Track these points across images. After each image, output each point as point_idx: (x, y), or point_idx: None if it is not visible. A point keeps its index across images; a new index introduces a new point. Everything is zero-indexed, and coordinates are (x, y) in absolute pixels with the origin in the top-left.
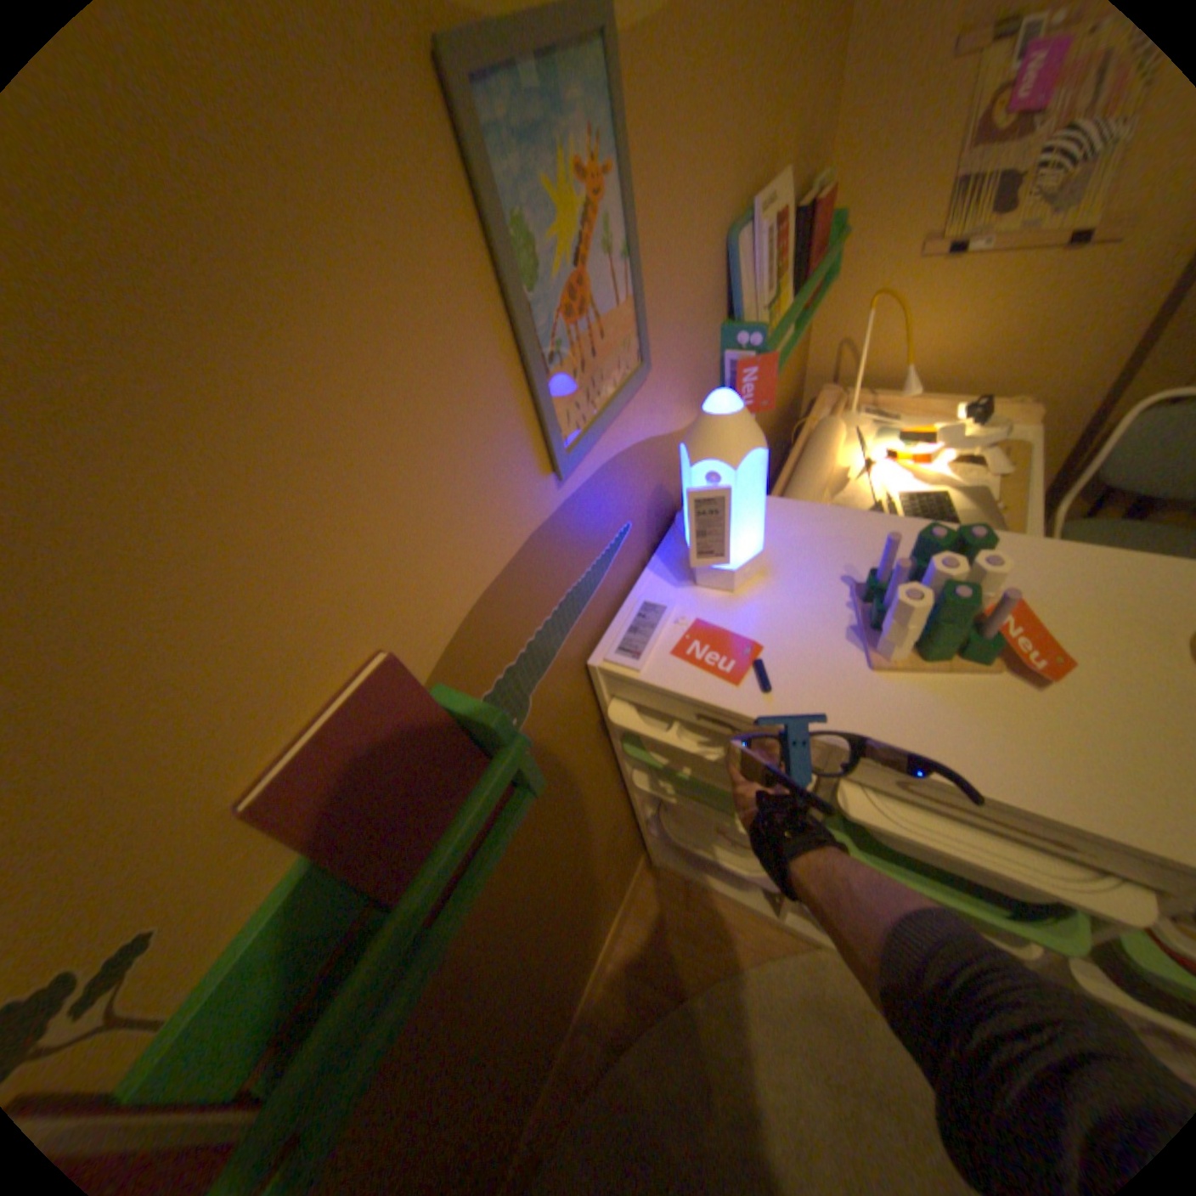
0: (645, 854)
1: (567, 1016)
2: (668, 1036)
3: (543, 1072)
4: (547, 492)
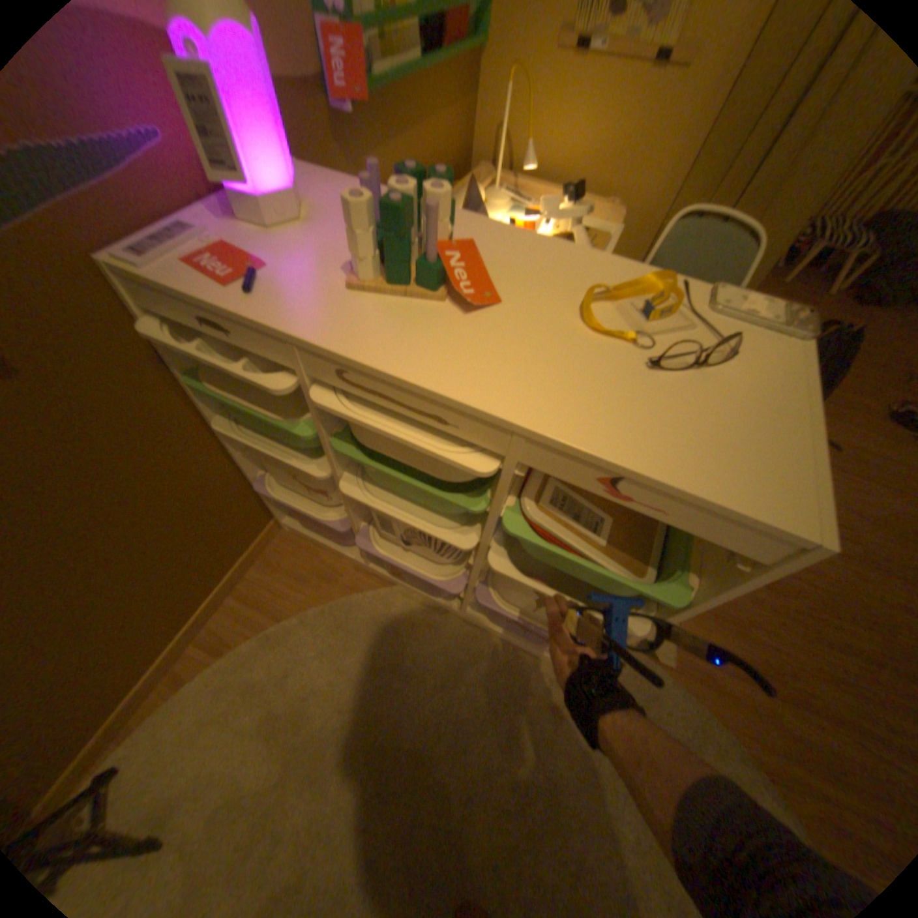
0: (275, 518)
1: (170, 627)
2: (262, 642)
3: (137, 666)
4: None
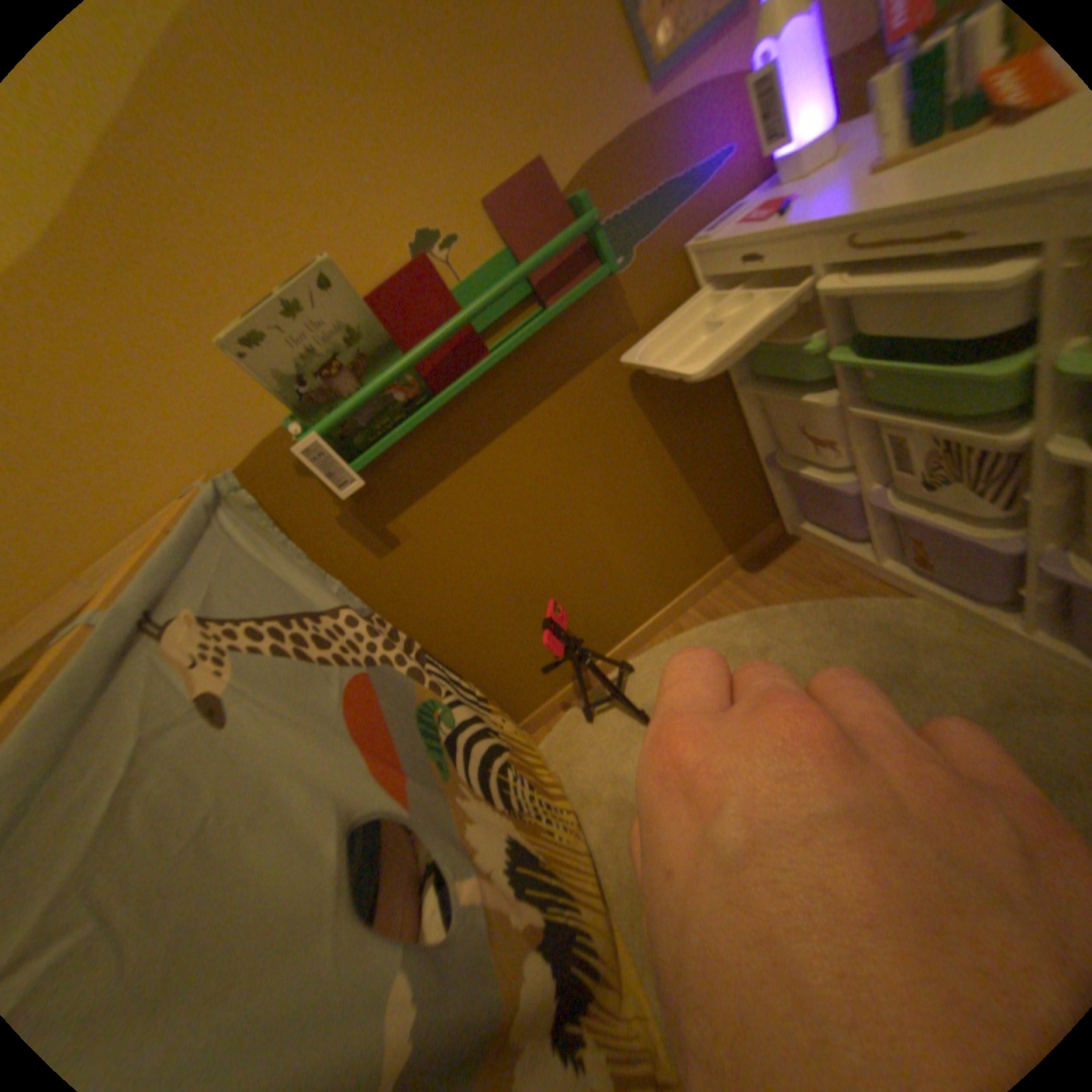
0: (778, 517)
1: (680, 581)
2: (749, 618)
3: (655, 601)
4: (641, 96)
